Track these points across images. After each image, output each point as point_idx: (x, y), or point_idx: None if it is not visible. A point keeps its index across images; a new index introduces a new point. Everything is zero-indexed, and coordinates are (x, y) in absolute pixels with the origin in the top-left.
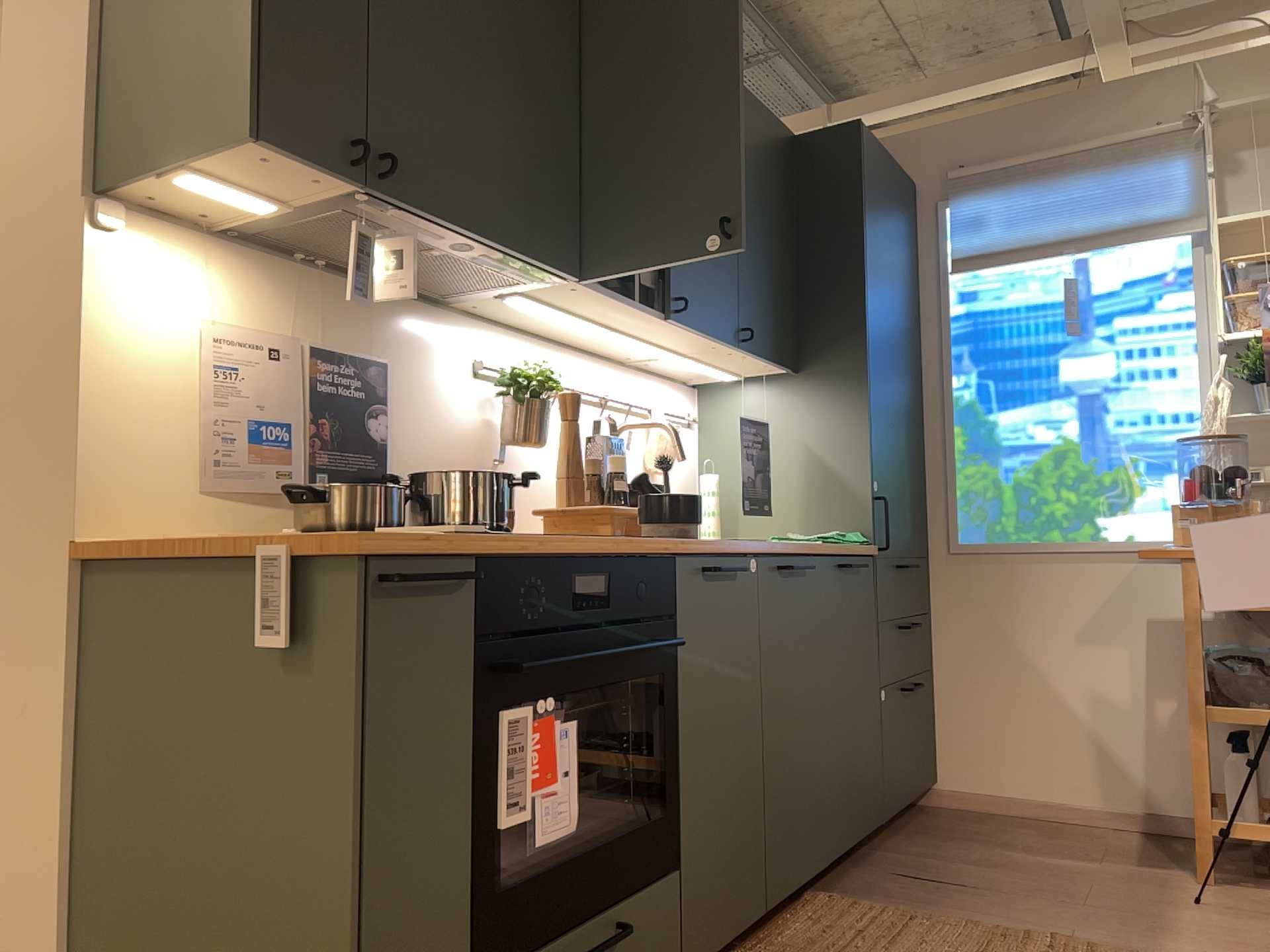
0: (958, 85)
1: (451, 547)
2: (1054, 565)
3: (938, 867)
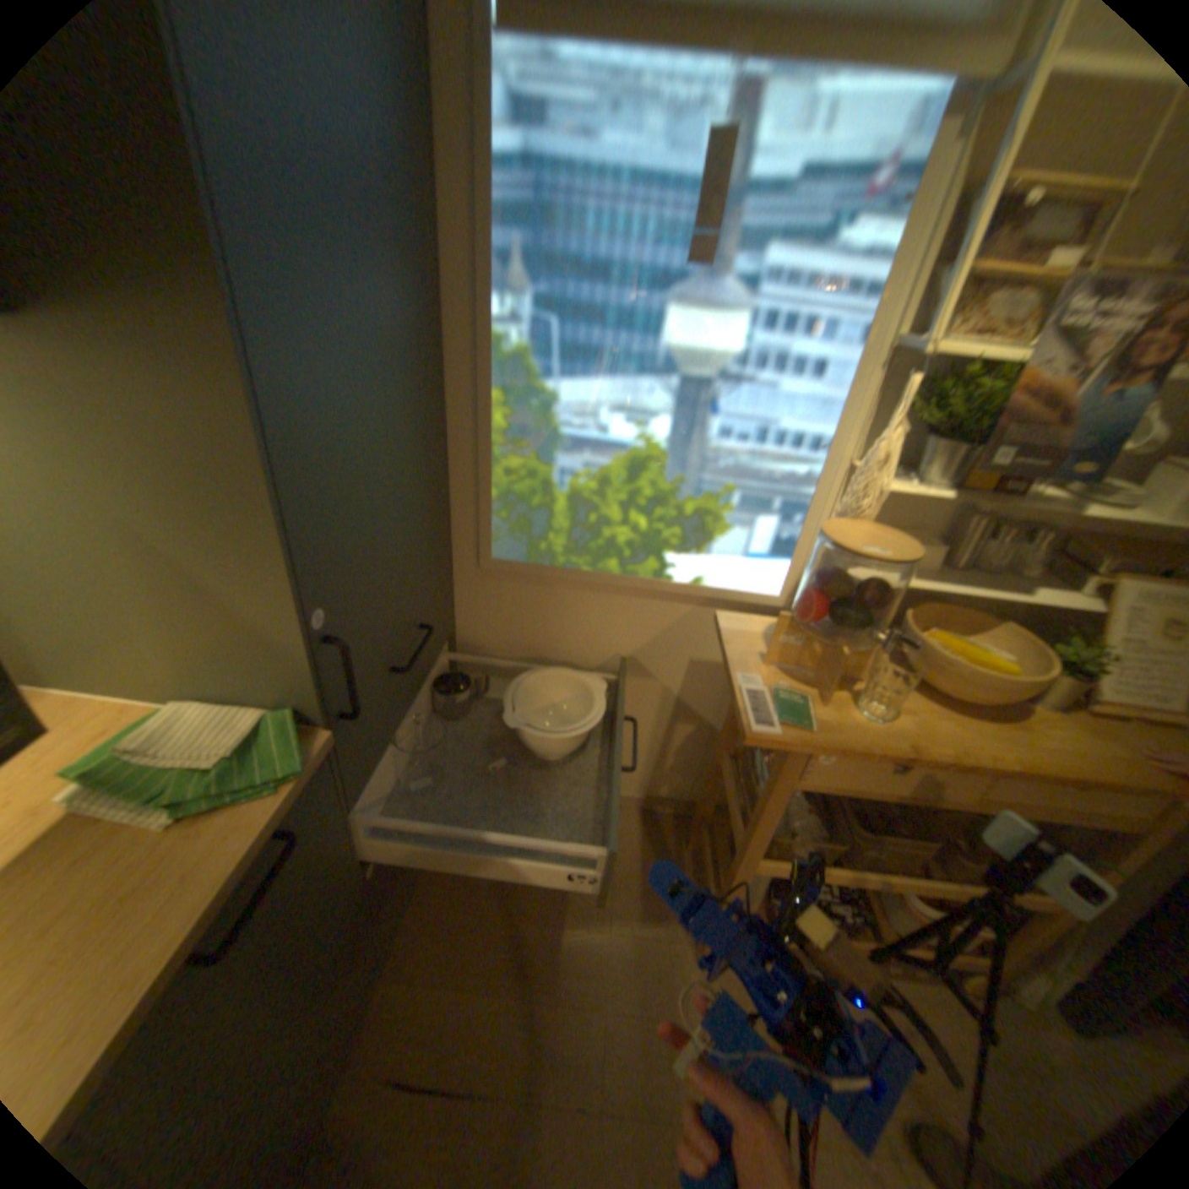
0: None
1: None
2: (603, 595)
3: (443, 1025)
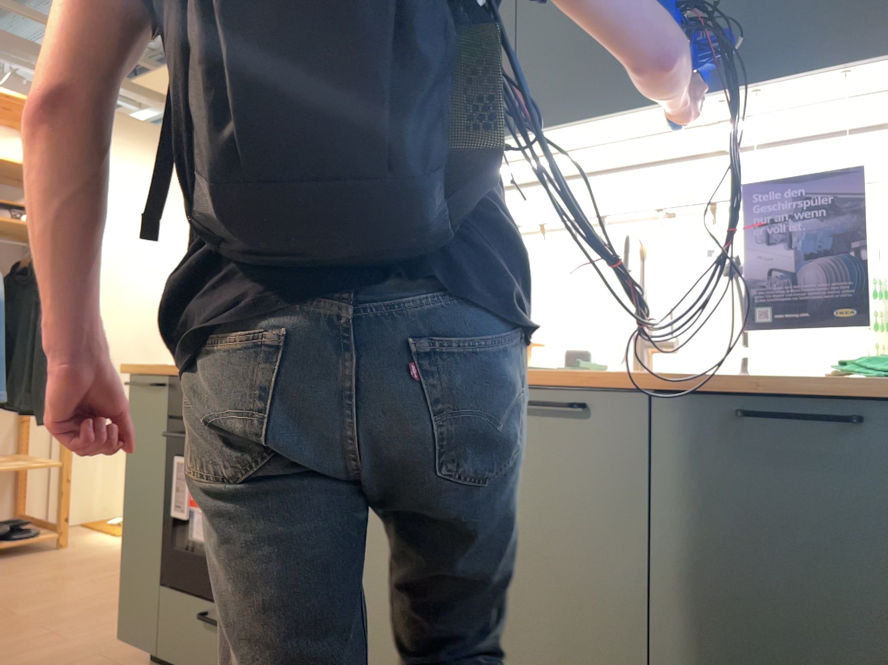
0: None
1: (154, 371)
2: None
3: None
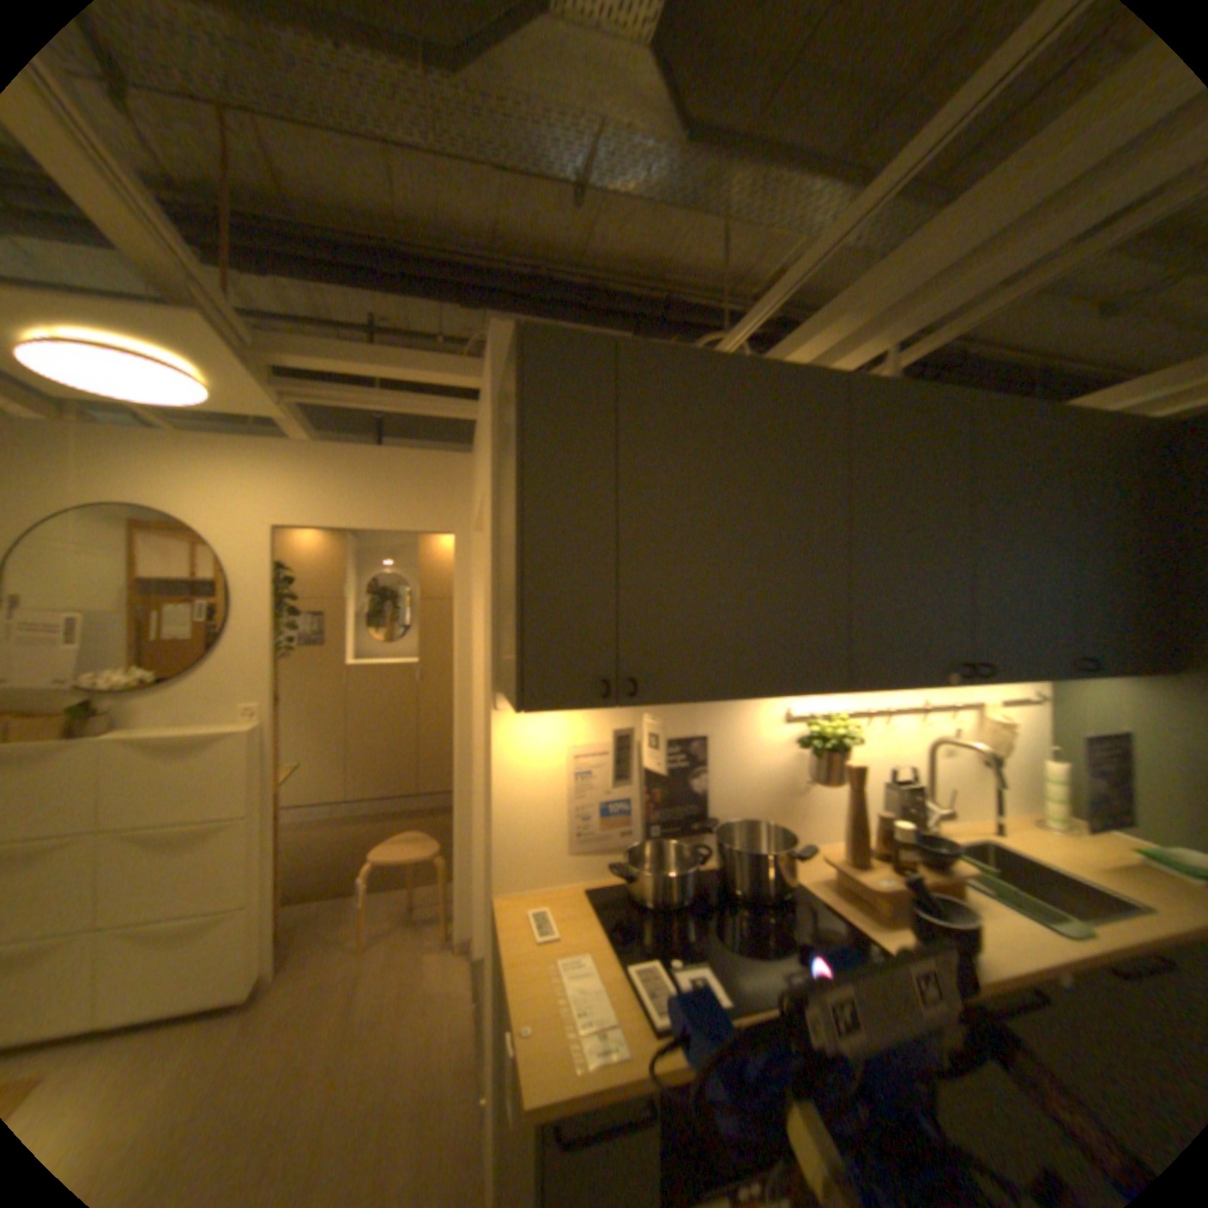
0: None
1: (632, 1091)
2: None
3: None
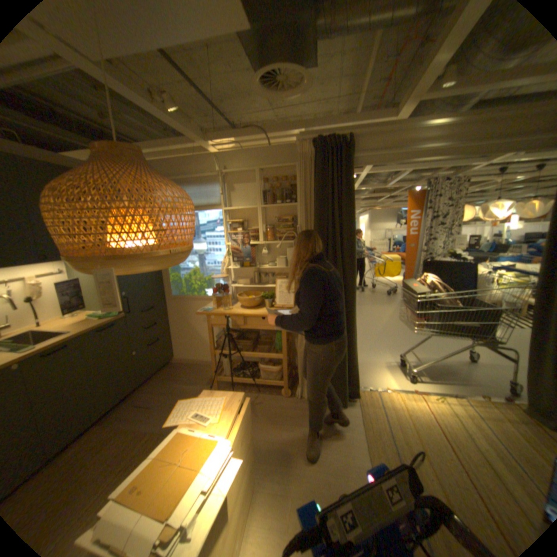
0: (158, 145)
1: None
2: (195, 302)
3: (147, 400)
